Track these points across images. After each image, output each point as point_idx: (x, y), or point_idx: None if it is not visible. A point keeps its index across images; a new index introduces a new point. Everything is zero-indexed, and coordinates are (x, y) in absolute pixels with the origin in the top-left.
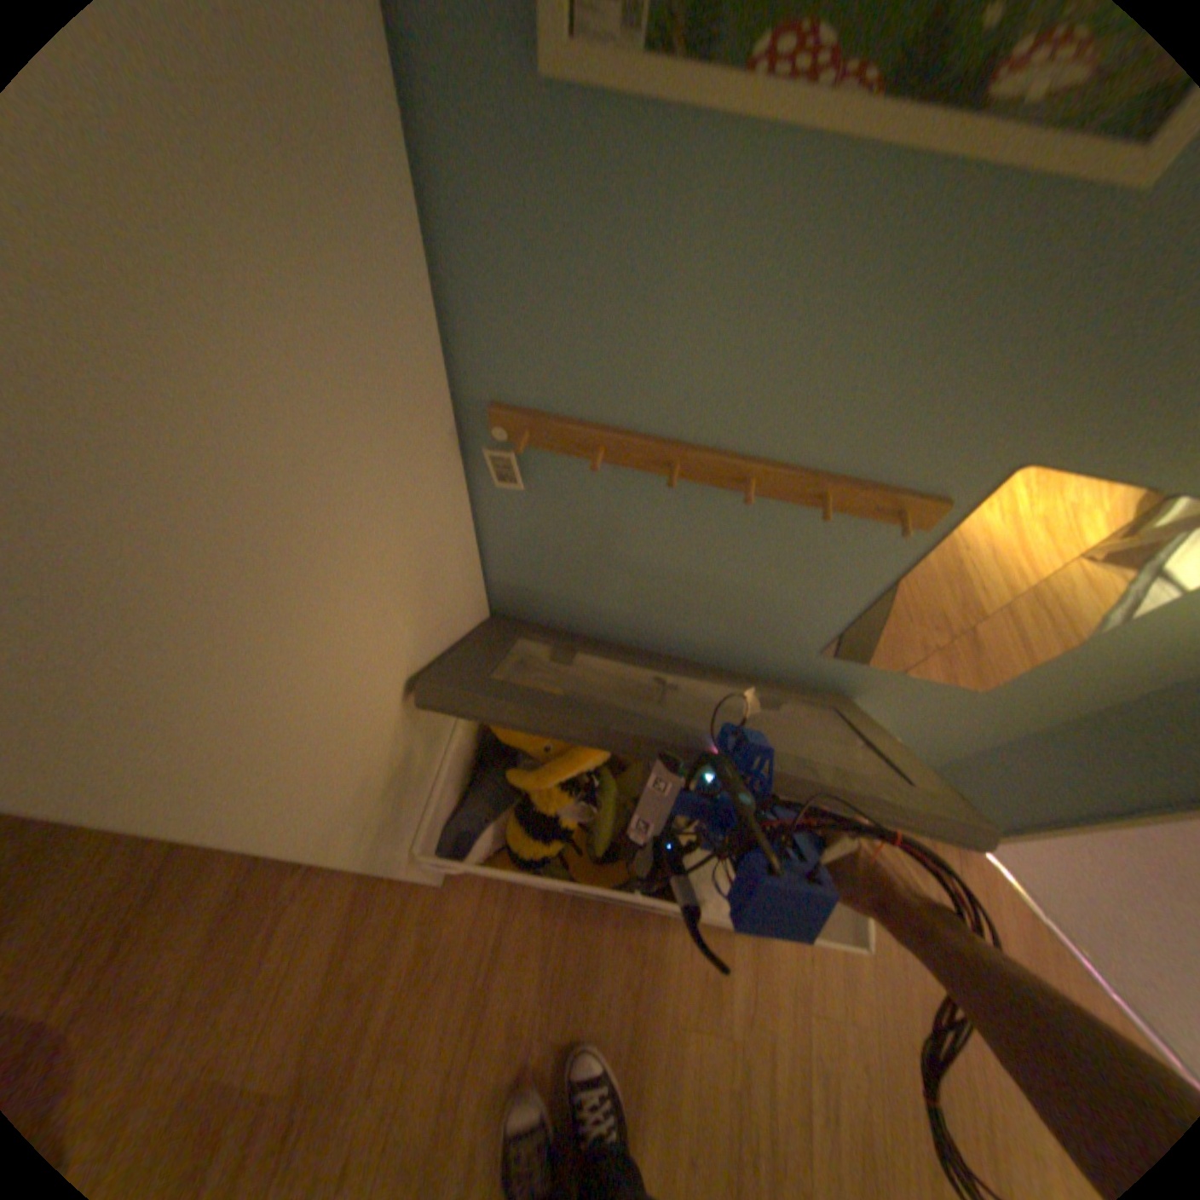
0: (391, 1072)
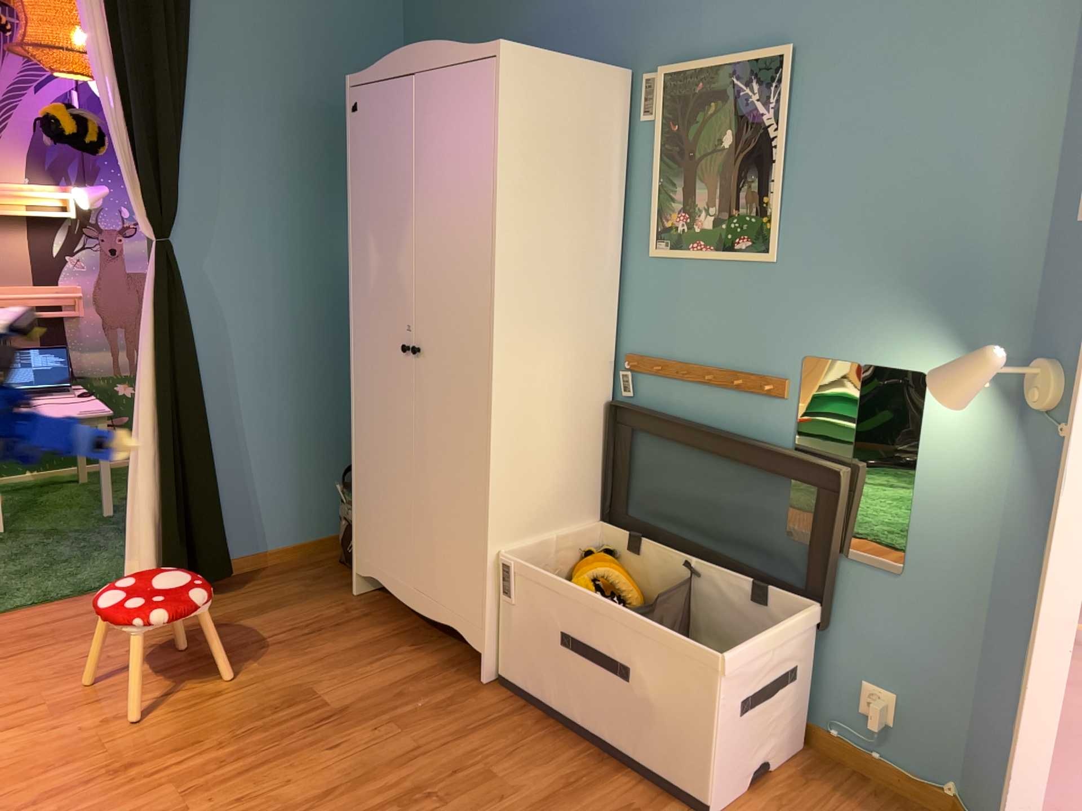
0: (391, 730)
